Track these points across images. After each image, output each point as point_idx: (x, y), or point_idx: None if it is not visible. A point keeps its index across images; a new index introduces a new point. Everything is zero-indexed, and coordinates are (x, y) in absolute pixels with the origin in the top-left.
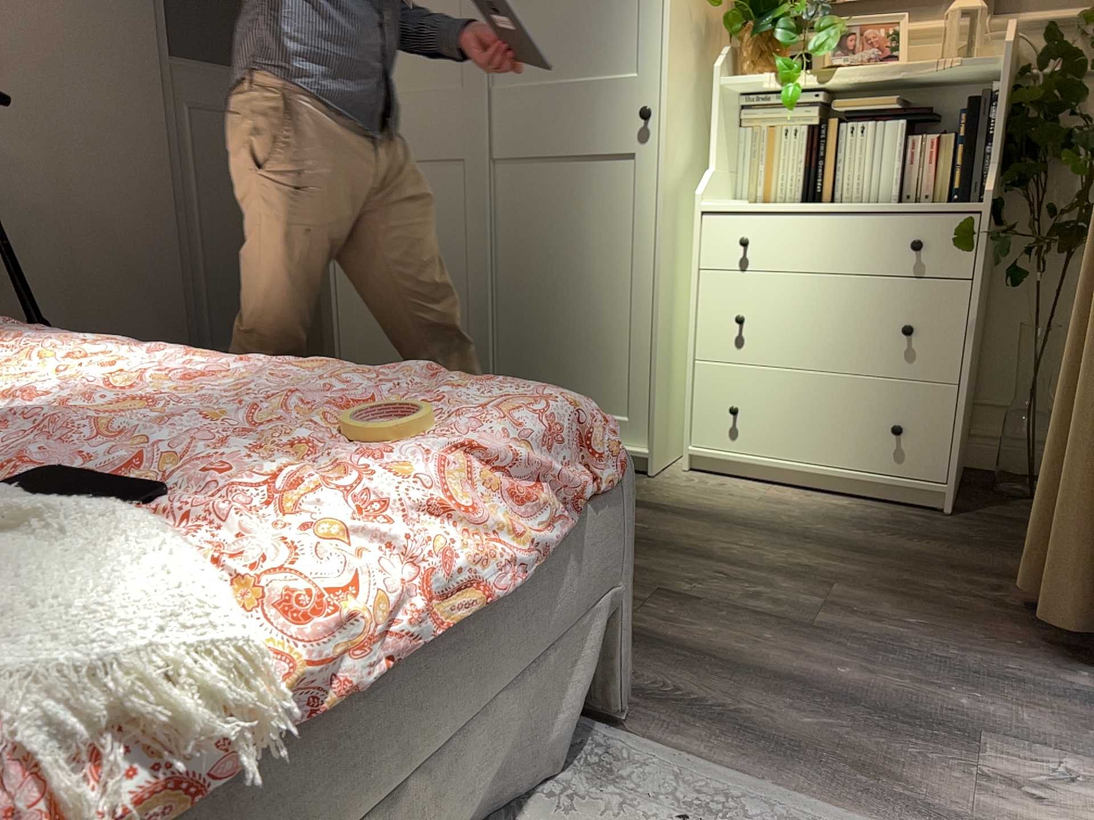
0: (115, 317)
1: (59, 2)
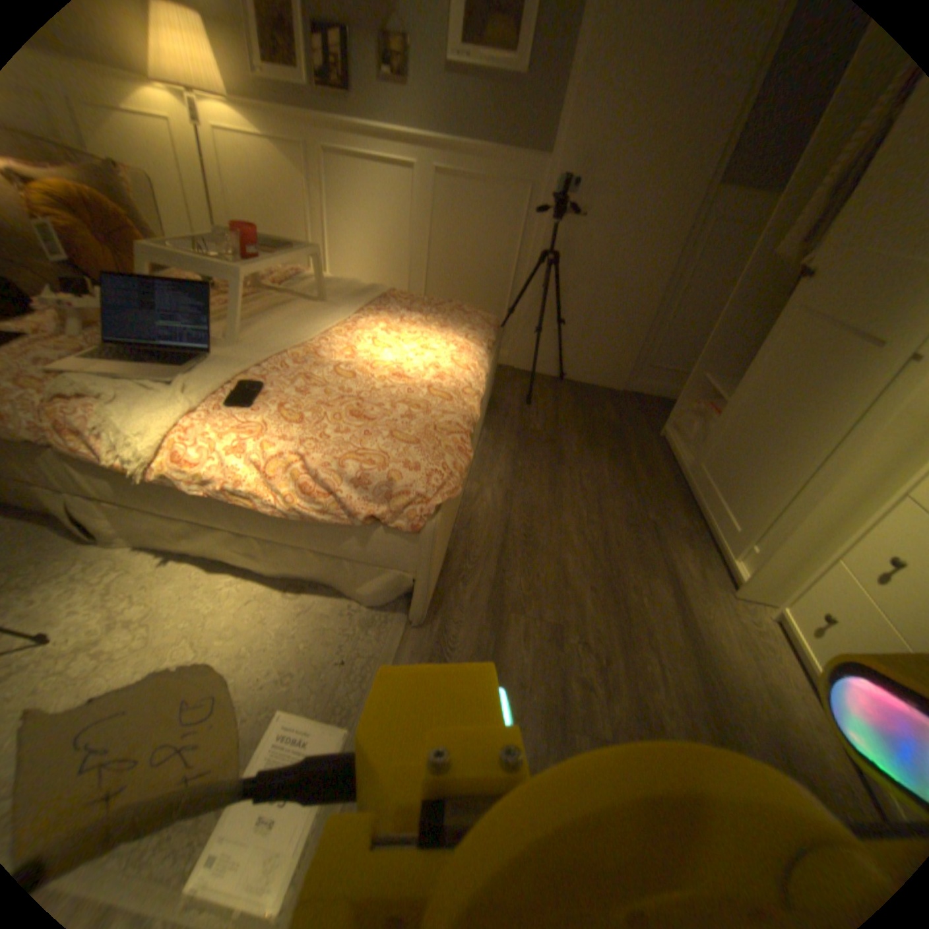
0: (603, 328)
1: (657, 146)
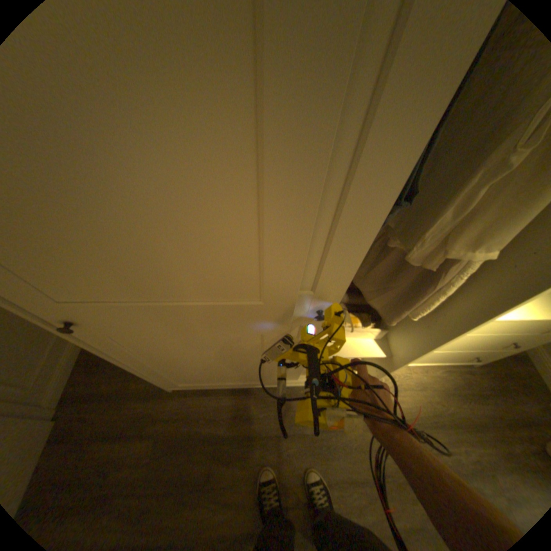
0: None
1: None
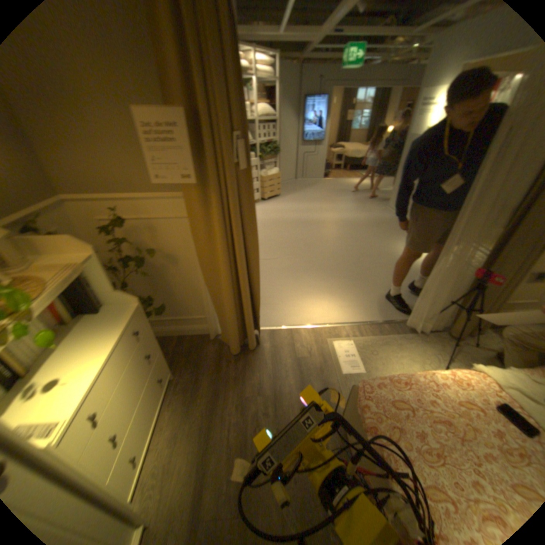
0: None
1: None
